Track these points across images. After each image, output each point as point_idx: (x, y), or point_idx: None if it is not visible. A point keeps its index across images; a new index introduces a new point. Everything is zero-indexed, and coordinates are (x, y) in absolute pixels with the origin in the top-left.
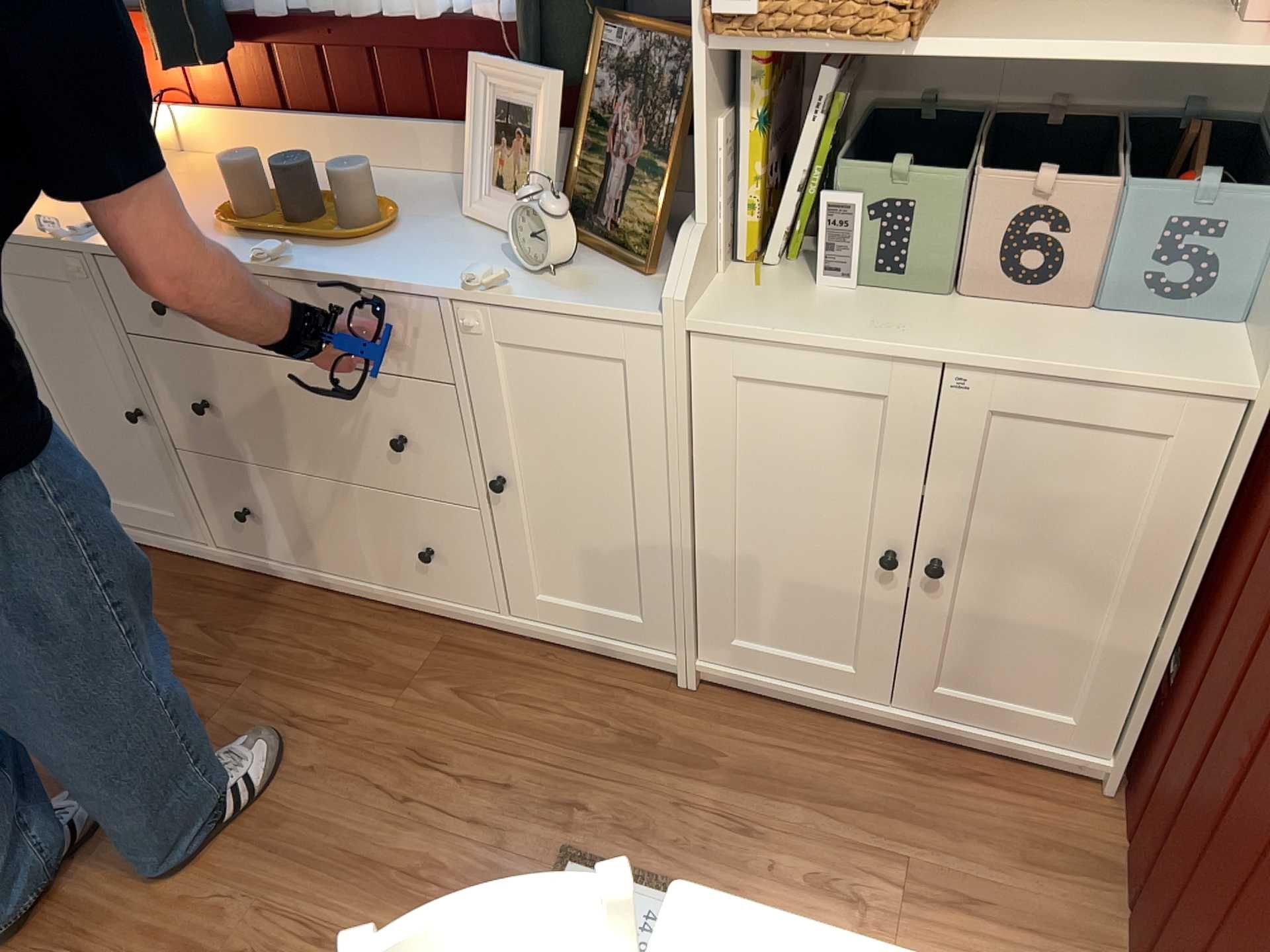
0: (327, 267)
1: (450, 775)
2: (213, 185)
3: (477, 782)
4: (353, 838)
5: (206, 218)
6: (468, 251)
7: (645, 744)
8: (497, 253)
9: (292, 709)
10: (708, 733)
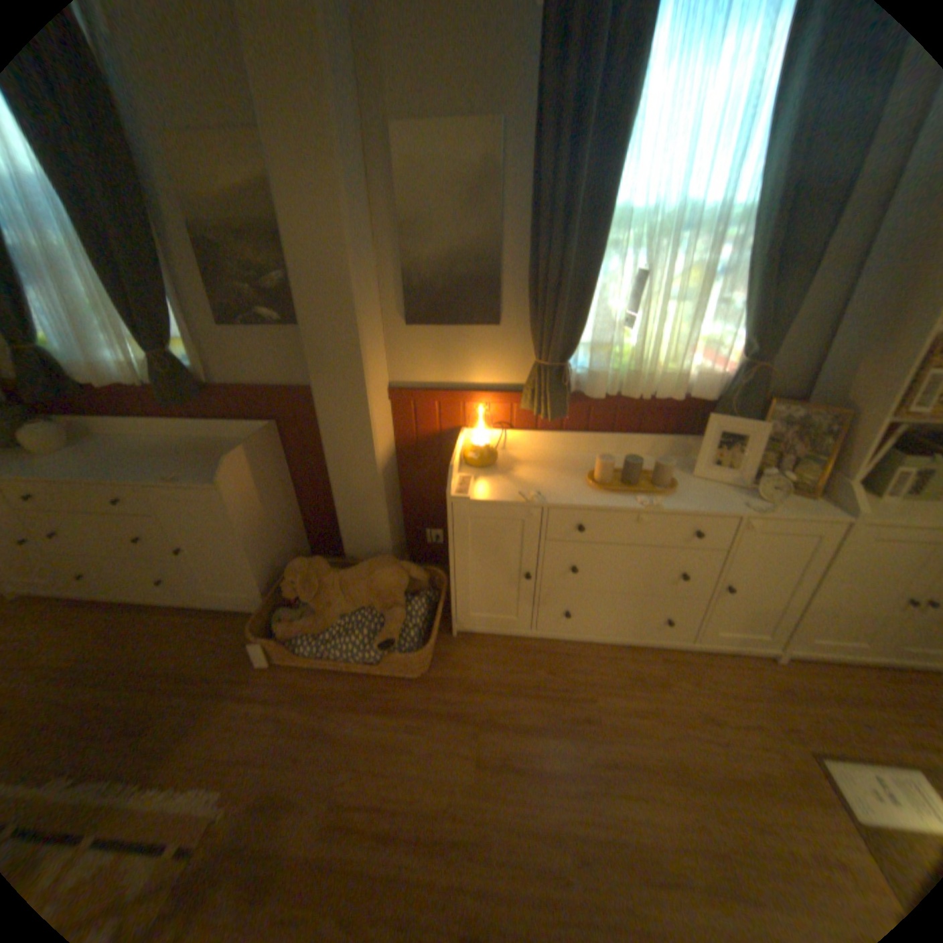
0: (673, 504)
1: (733, 732)
2: (538, 463)
3: (748, 733)
4: (725, 777)
5: (567, 481)
6: (718, 491)
7: (793, 696)
8: (732, 491)
9: (631, 713)
10: (811, 686)
